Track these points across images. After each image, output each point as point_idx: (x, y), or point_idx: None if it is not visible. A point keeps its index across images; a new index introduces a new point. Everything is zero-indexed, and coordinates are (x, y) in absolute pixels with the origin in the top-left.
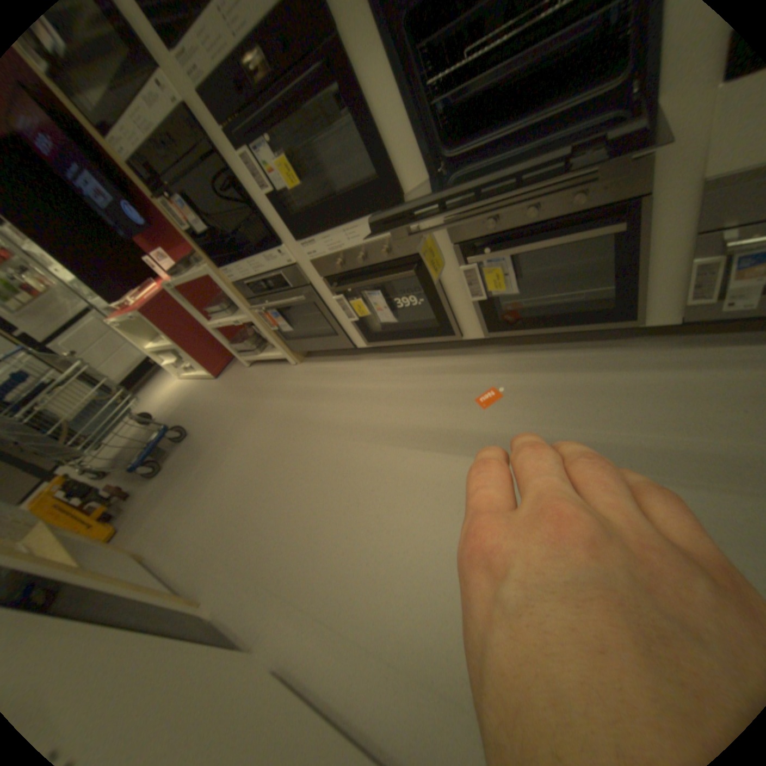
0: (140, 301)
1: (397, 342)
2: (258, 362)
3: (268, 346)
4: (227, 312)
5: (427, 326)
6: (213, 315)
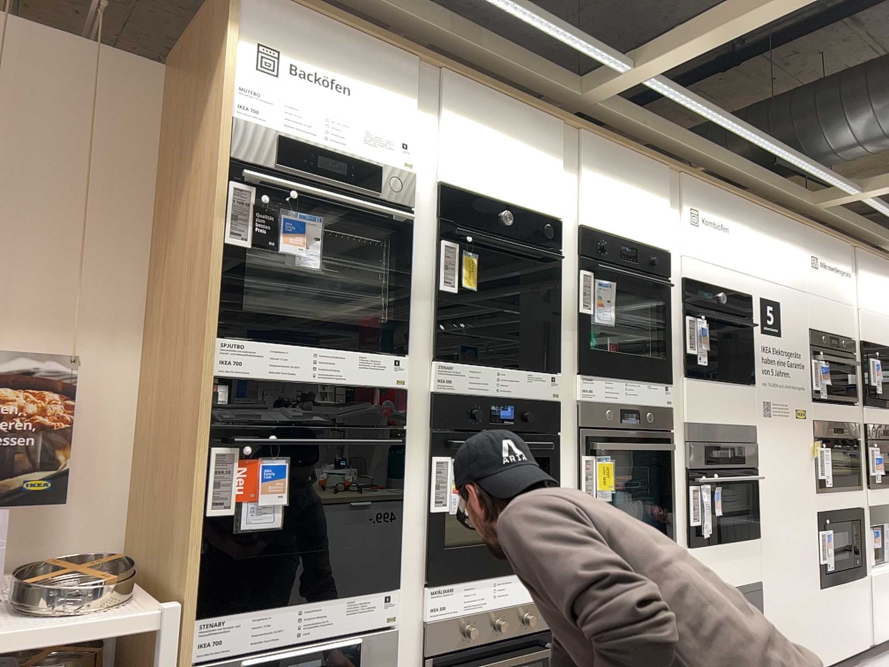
0: None
1: None
2: None
3: None
4: None
5: None
6: None
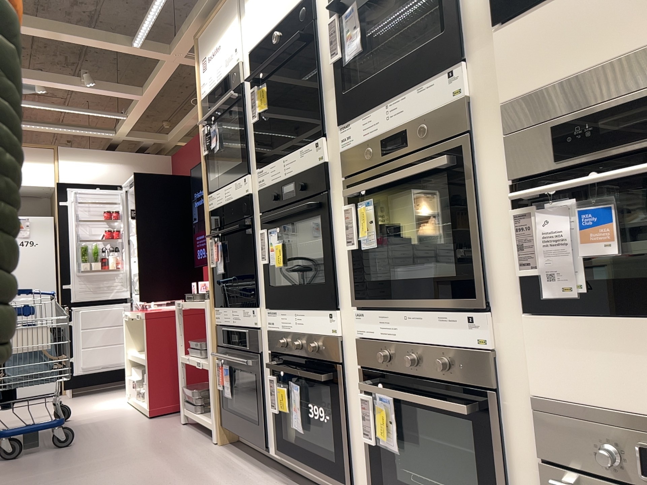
0: (157, 309)
1: (301, 468)
2: (193, 424)
3: (209, 407)
4: (201, 351)
5: (332, 462)
6: (191, 350)
